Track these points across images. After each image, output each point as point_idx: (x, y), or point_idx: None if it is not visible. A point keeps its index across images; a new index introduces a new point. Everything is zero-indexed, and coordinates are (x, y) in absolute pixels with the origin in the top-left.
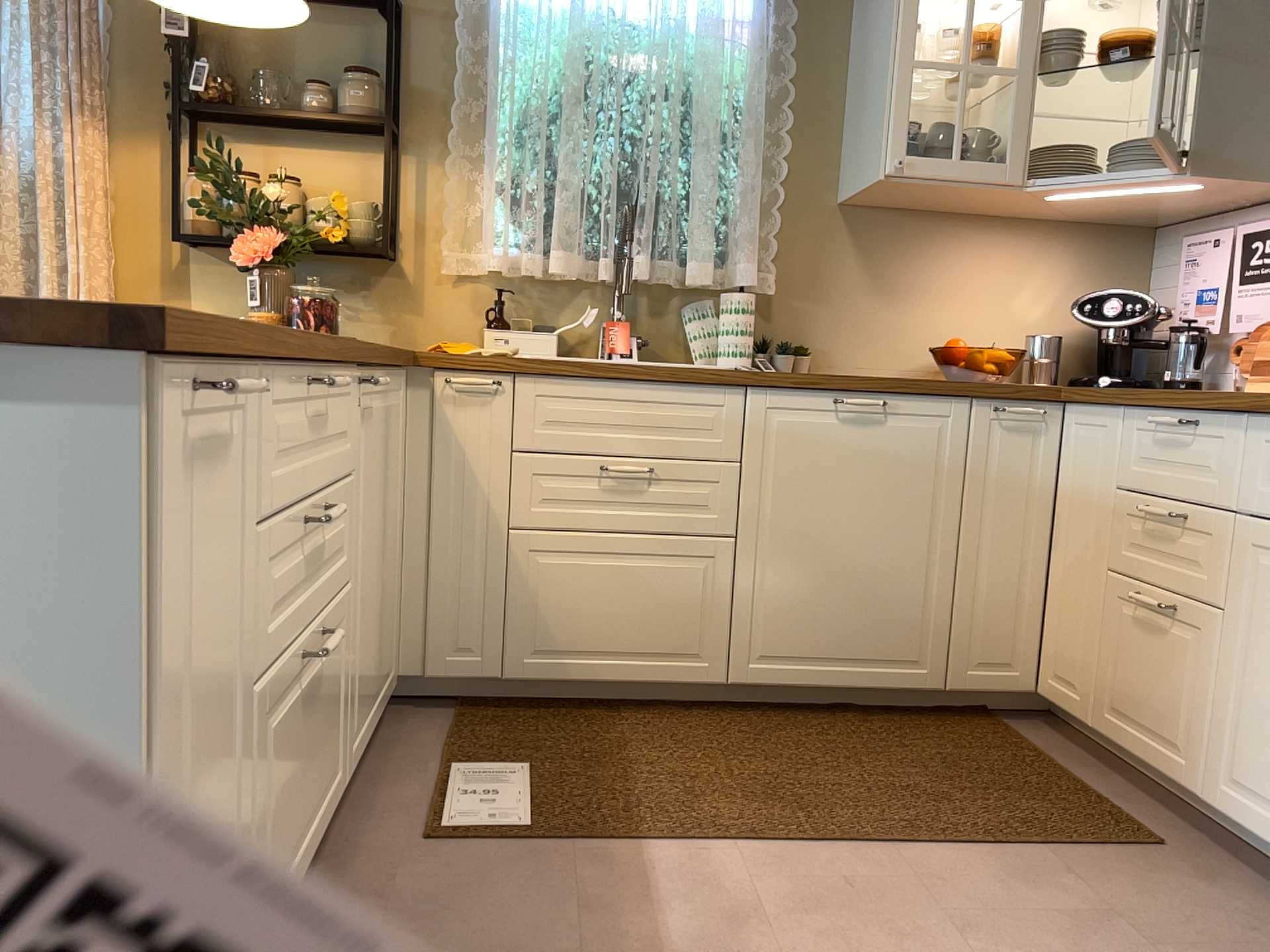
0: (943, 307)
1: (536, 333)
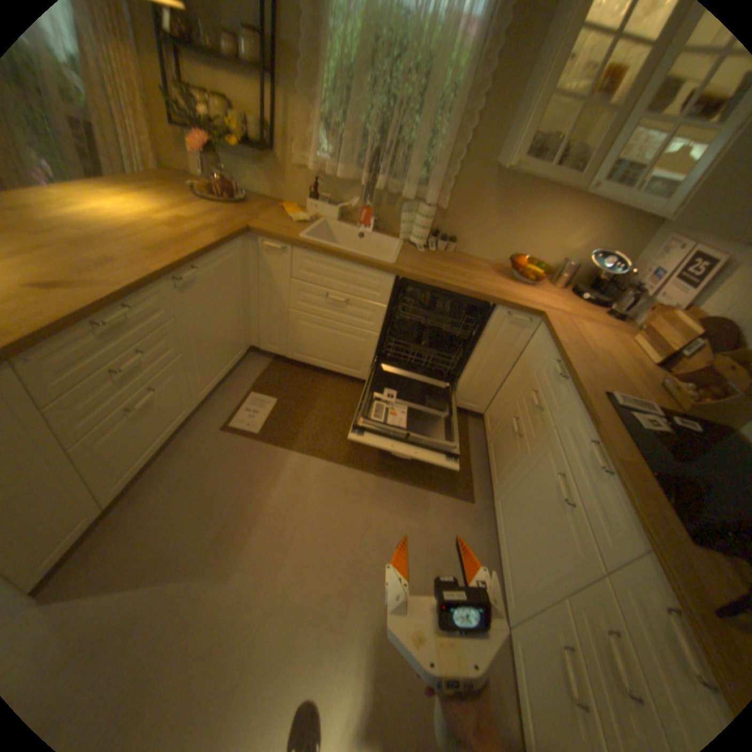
0: (531, 232)
1: (329, 206)
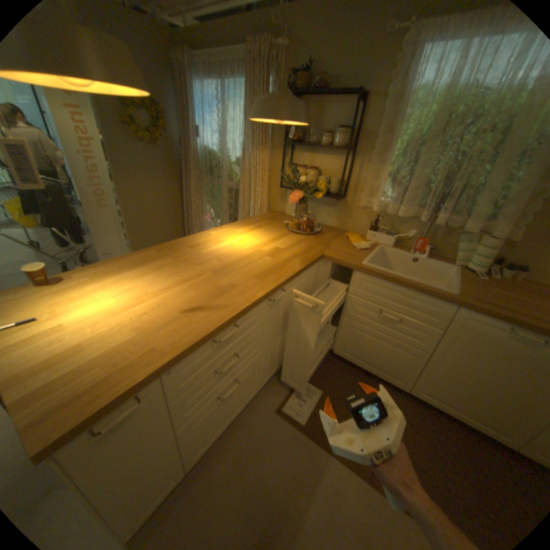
0: None
1: (386, 236)
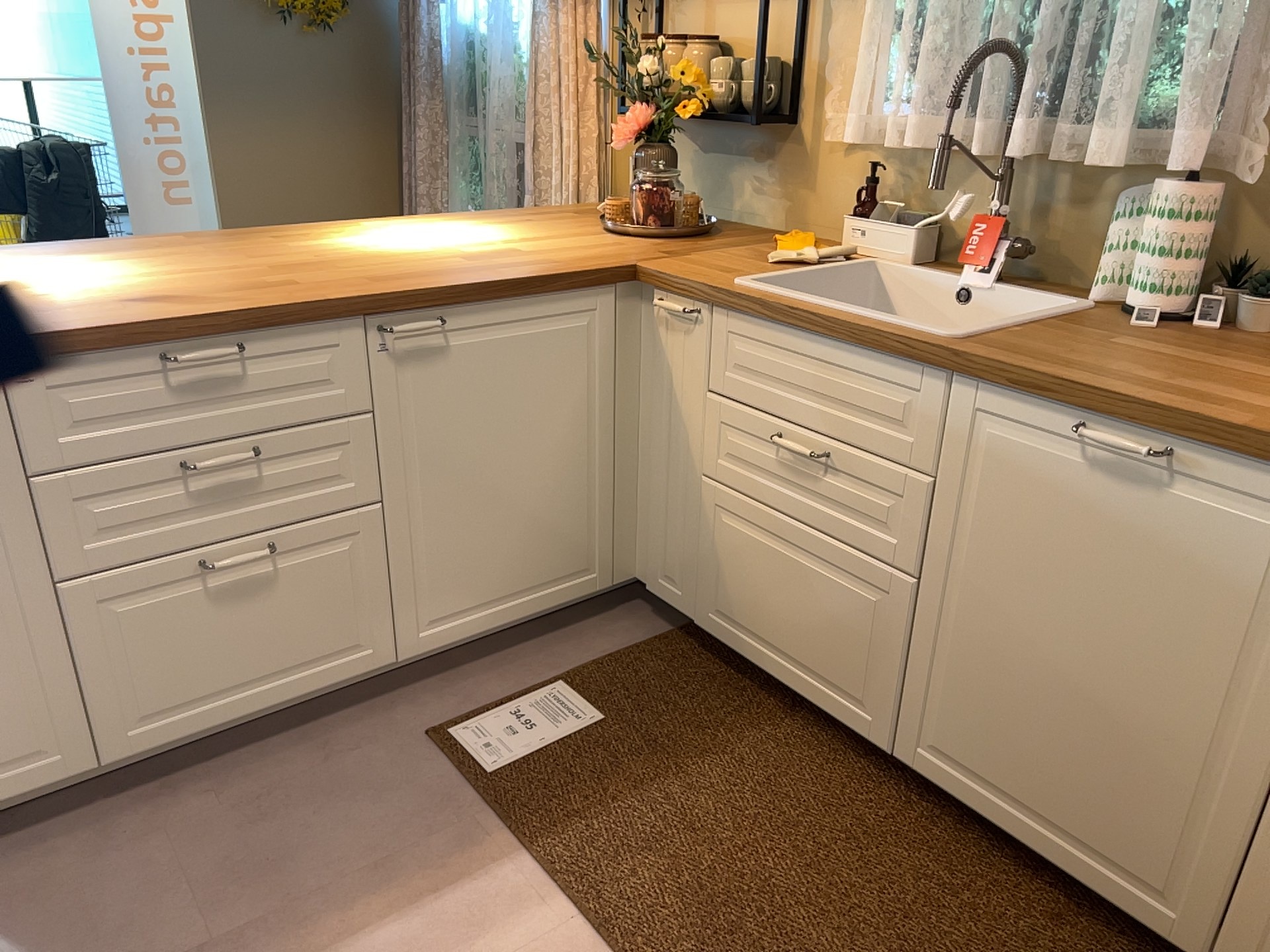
0: None
1: (890, 229)
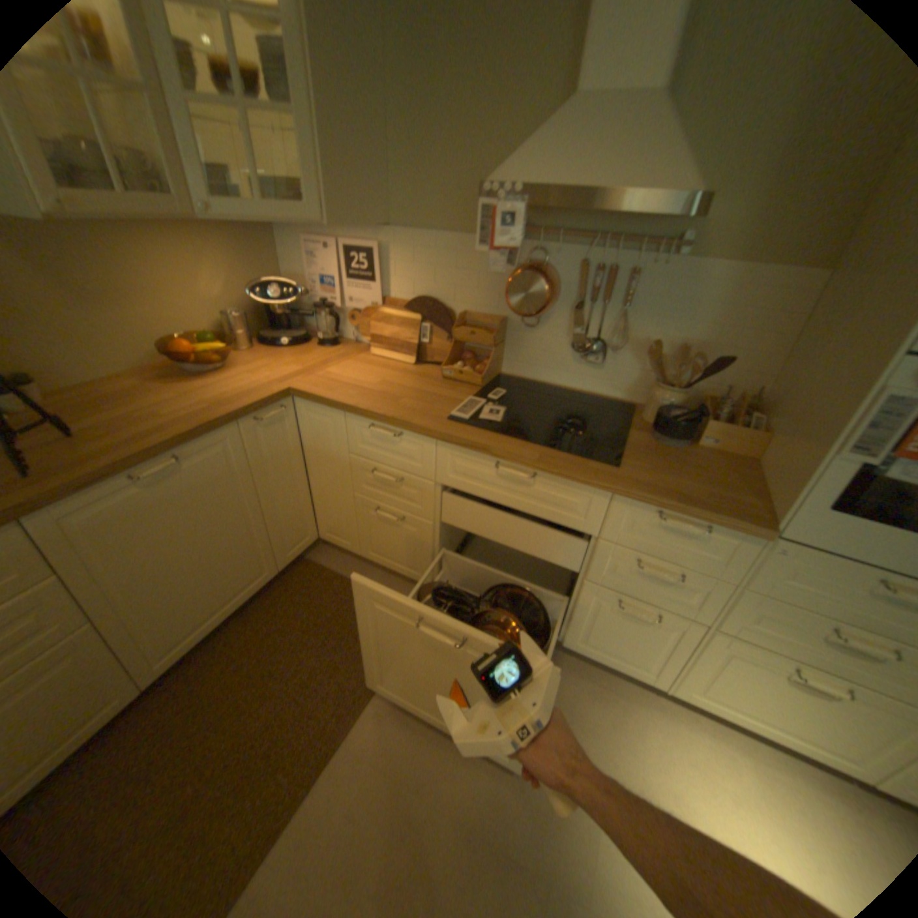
0: (144, 302)
1: None
